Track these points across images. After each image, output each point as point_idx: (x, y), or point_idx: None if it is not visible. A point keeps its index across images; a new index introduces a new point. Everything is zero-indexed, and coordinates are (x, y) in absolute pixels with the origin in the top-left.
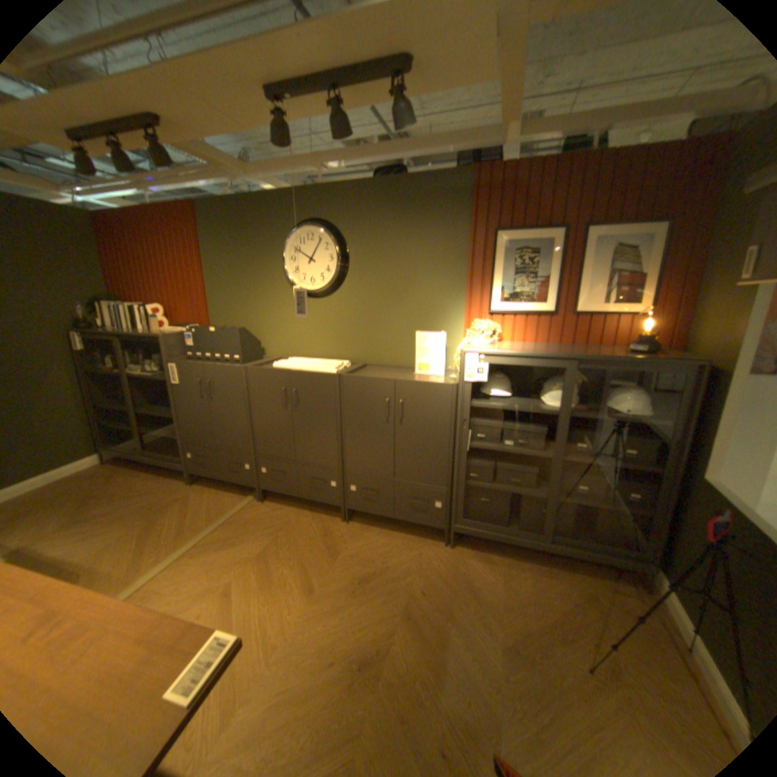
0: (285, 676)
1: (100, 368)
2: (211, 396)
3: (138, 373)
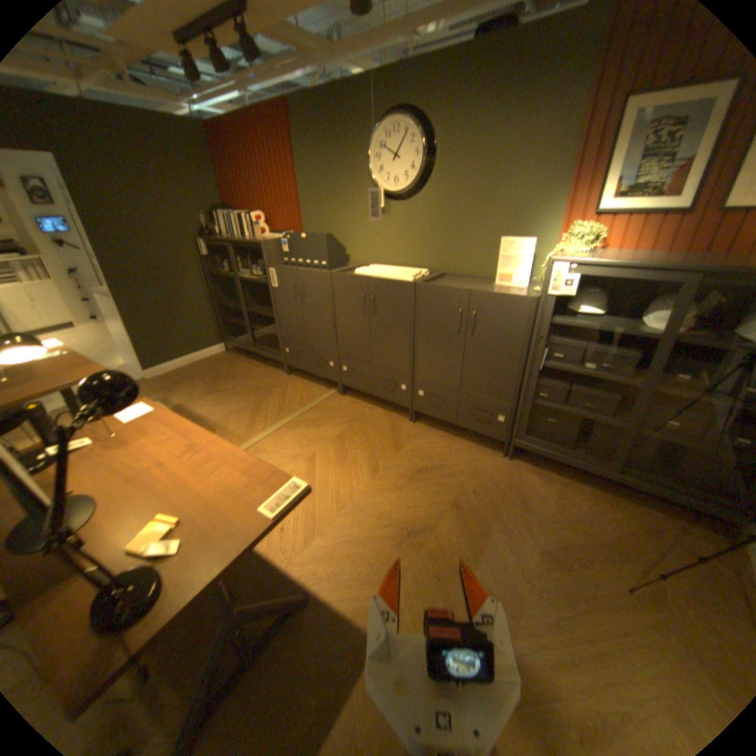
0: (351, 526)
1: (220, 272)
2: (302, 300)
3: (247, 277)
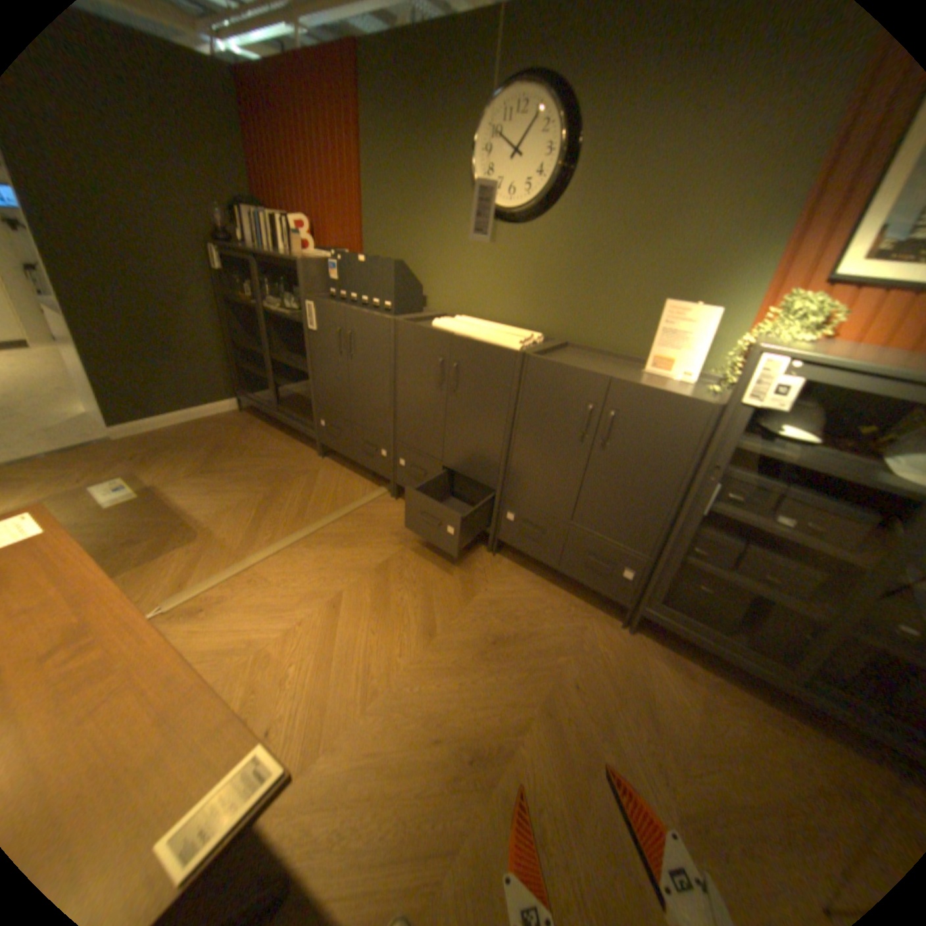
0: (382, 733)
1: (239, 296)
2: (350, 354)
3: (276, 309)
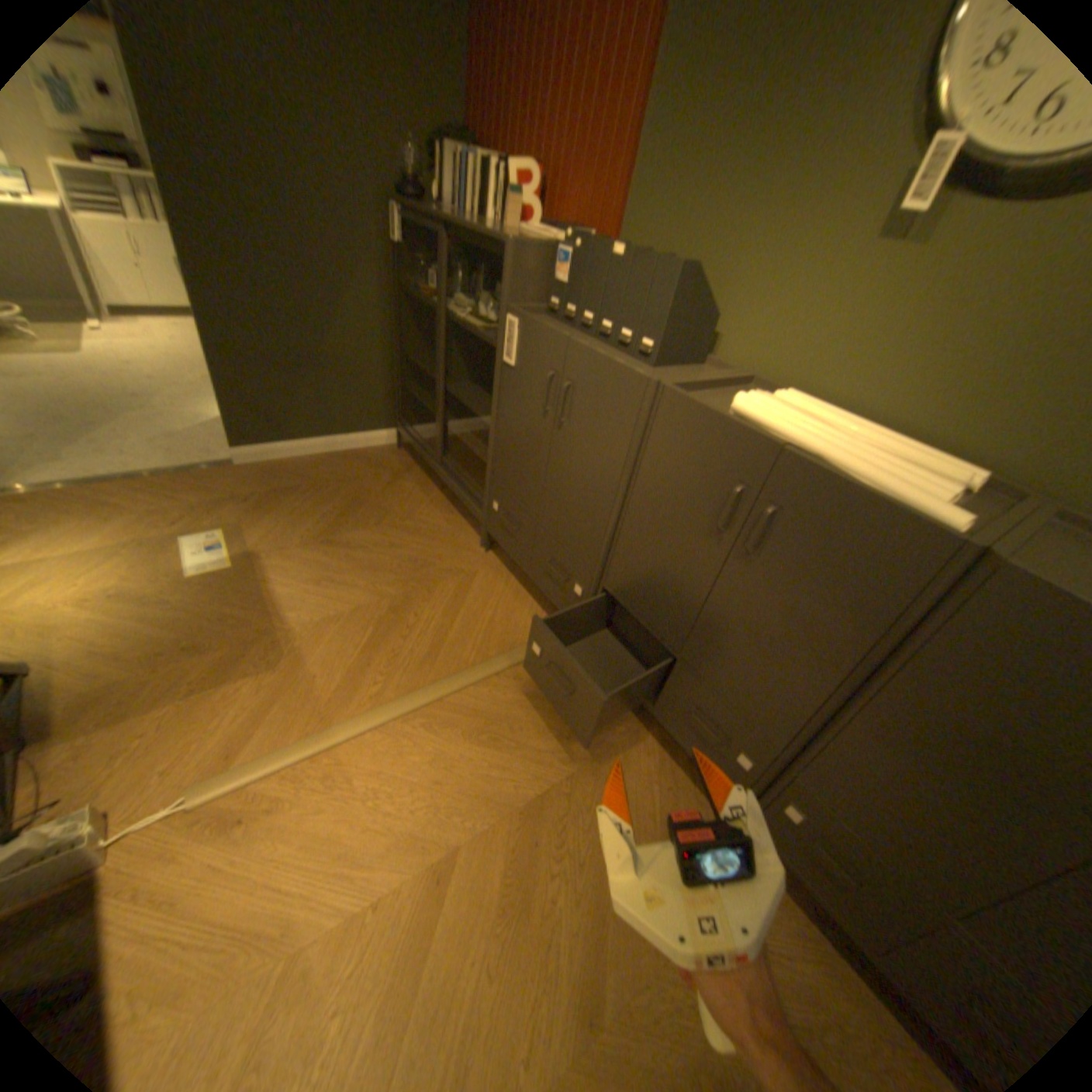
0: None
1: (421, 285)
2: (561, 419)
3: (464, 314)
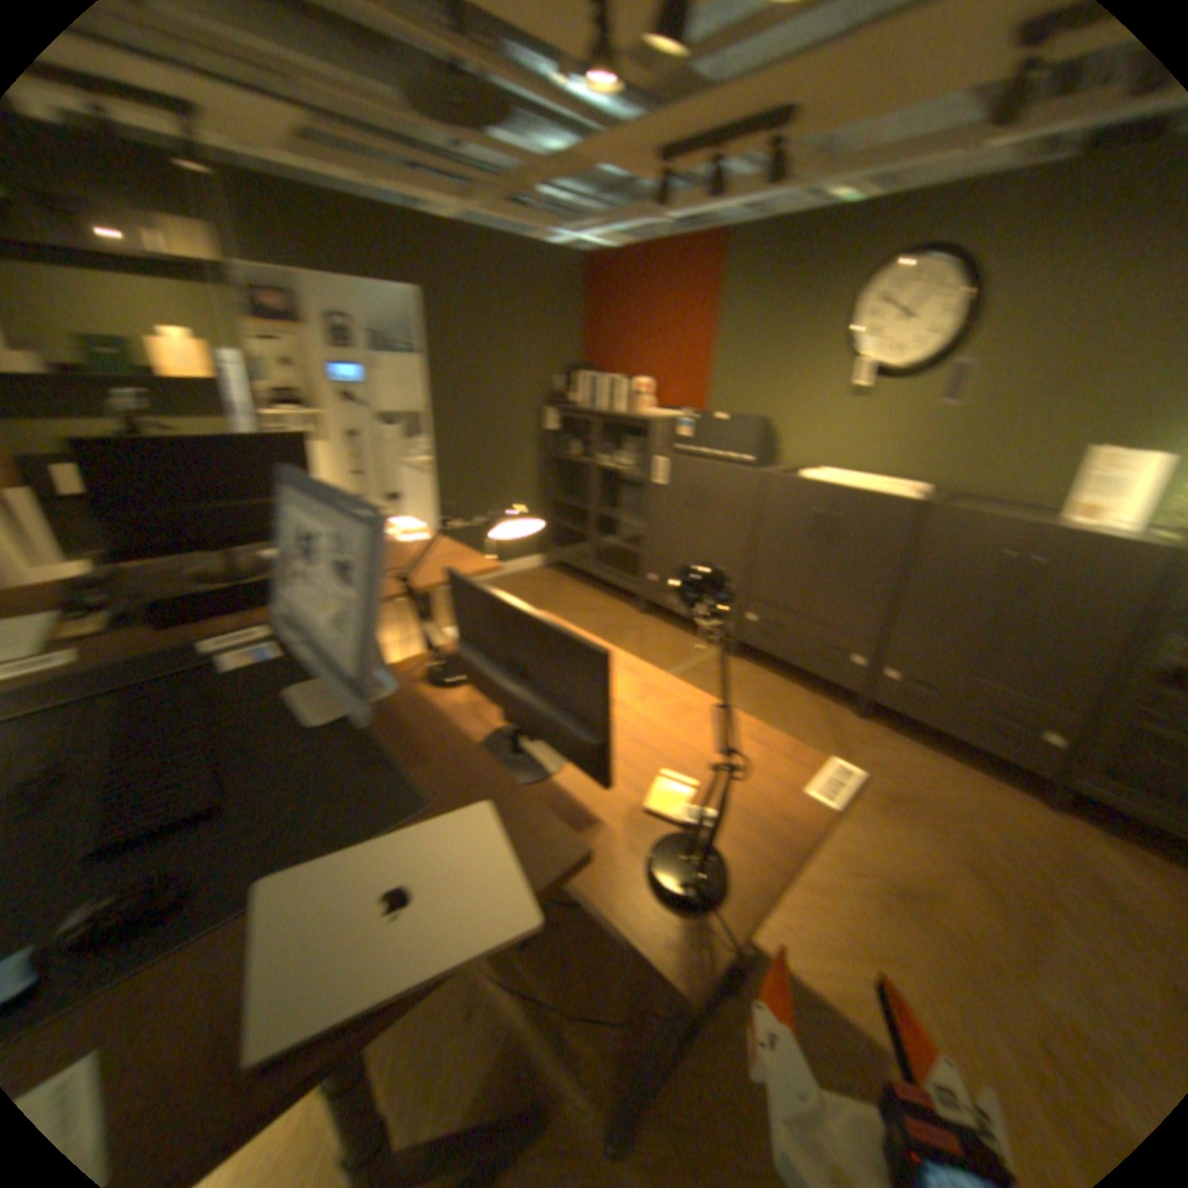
0: None
1: (568, 455)
2: (707, 507)
3: (614, 466)
